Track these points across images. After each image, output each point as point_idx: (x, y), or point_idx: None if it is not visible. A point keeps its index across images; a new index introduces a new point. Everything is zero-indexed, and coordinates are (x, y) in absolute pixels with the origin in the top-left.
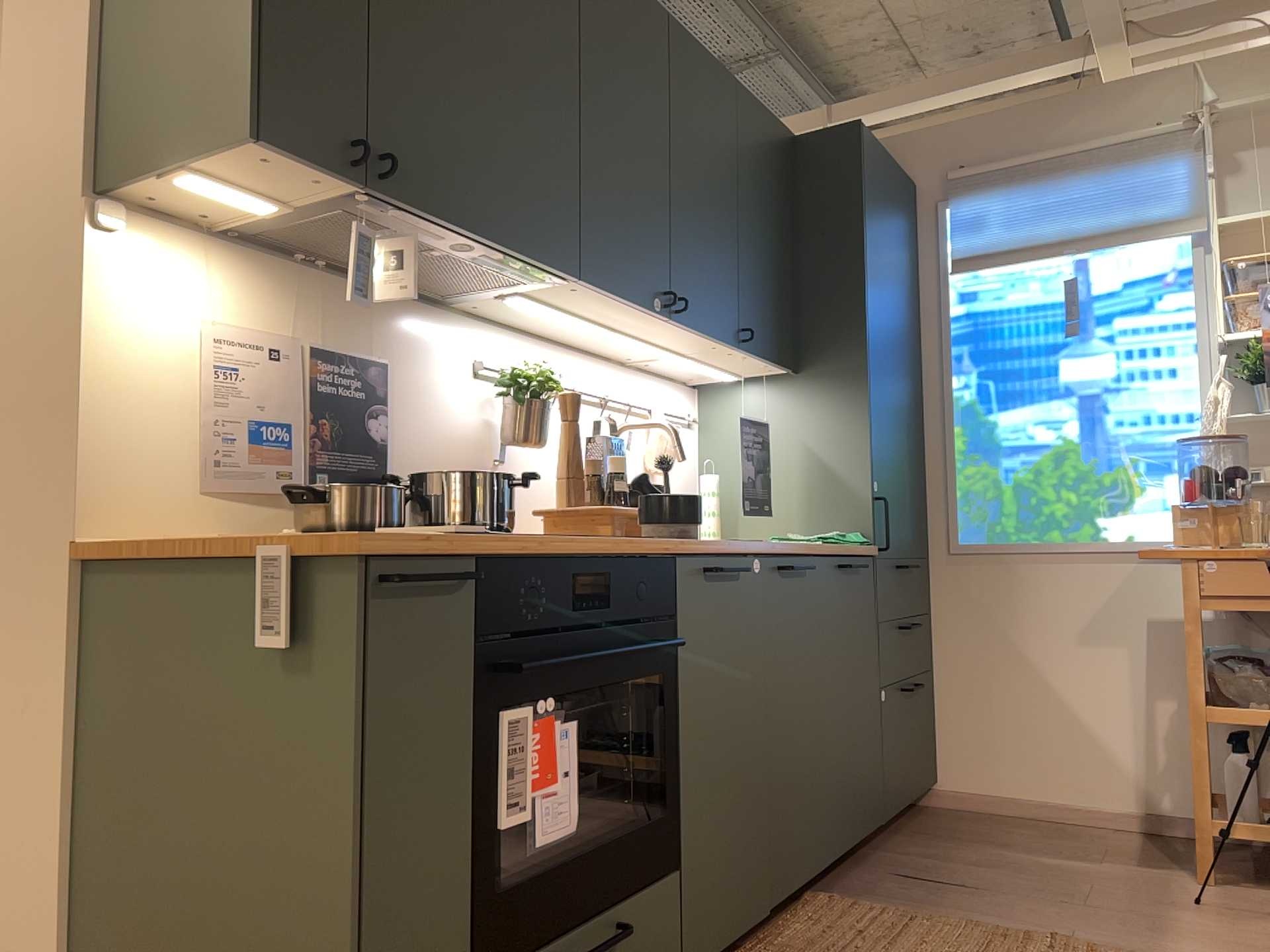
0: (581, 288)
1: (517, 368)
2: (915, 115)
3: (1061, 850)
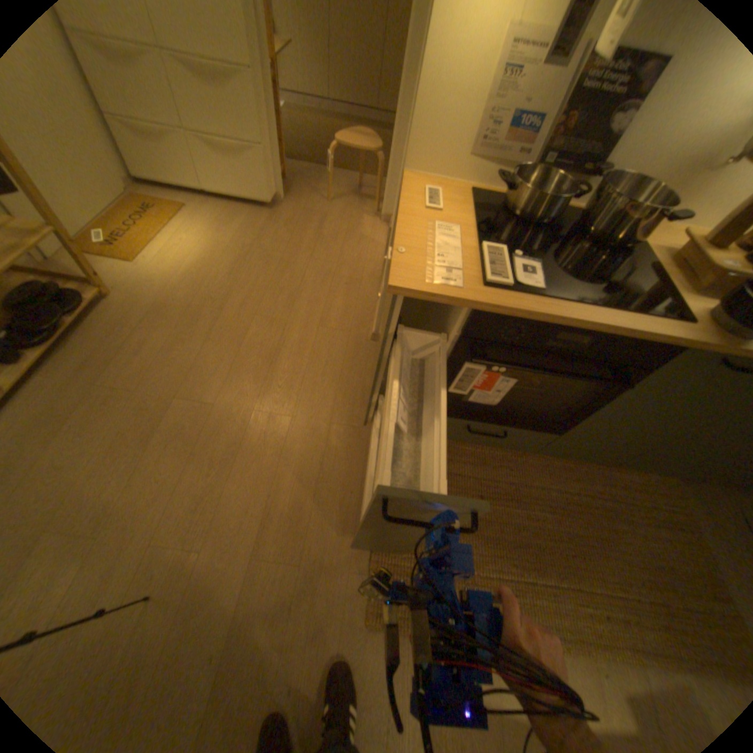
0: None
1: None
2: None
3: None
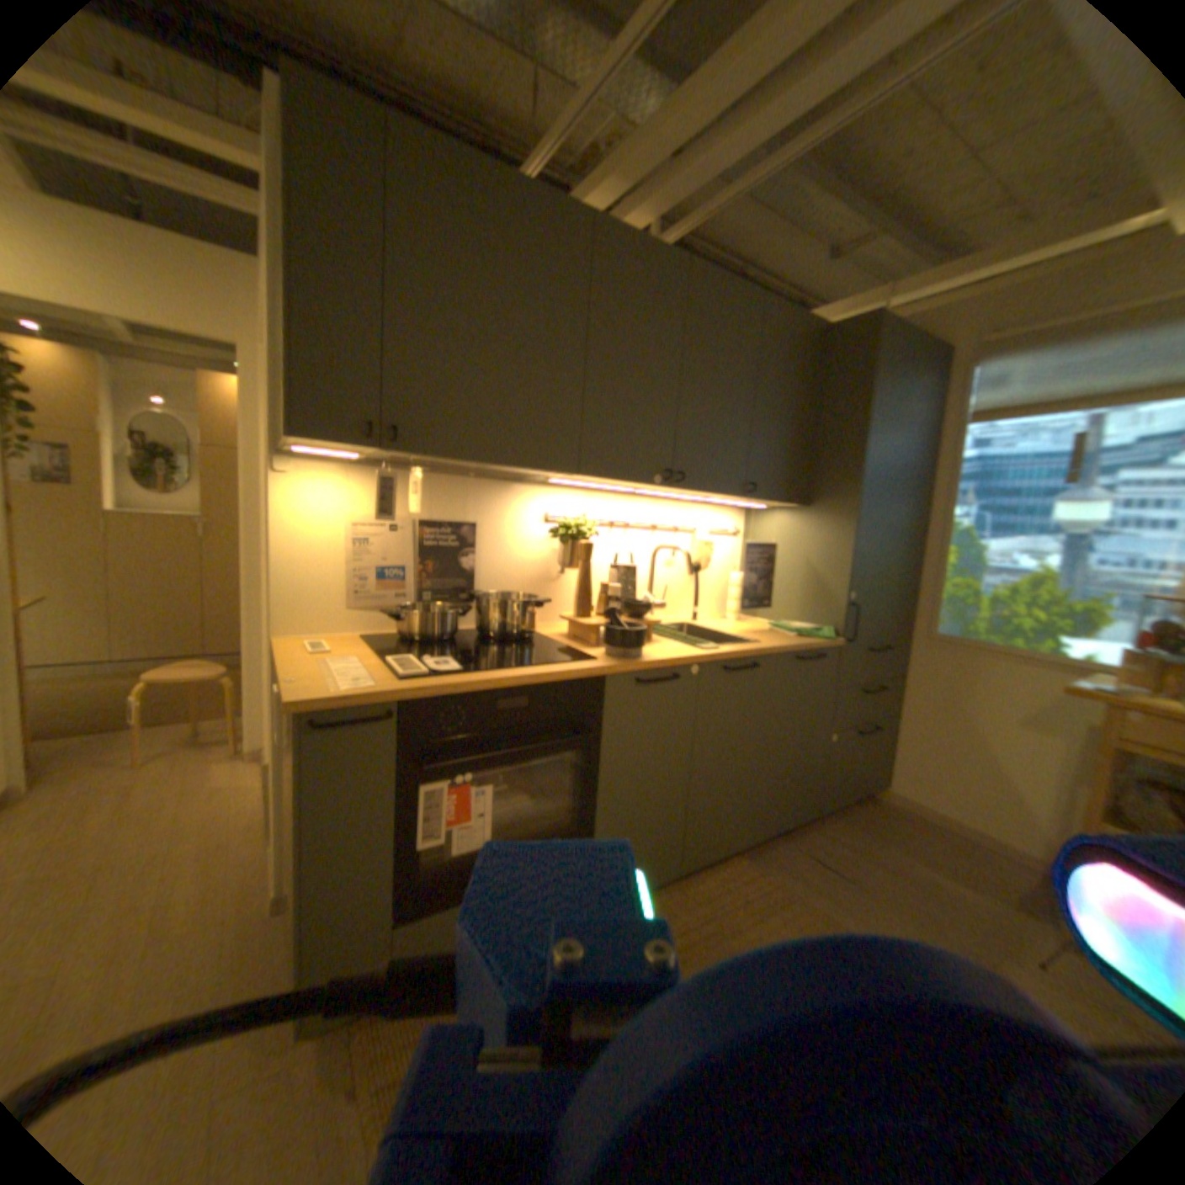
0: (588, 476)
1: (566, 519)
2: (970, 278)
3: (957, 871)
